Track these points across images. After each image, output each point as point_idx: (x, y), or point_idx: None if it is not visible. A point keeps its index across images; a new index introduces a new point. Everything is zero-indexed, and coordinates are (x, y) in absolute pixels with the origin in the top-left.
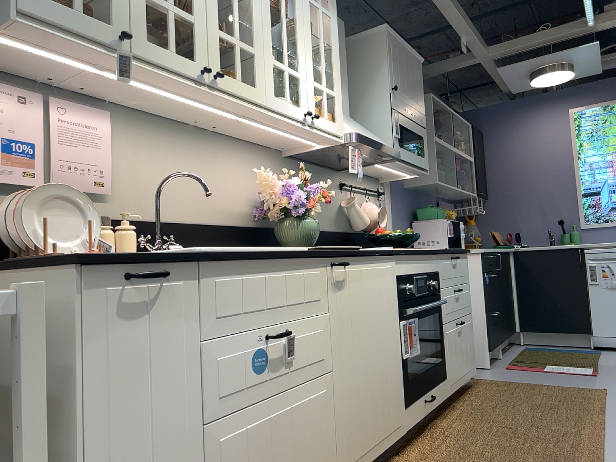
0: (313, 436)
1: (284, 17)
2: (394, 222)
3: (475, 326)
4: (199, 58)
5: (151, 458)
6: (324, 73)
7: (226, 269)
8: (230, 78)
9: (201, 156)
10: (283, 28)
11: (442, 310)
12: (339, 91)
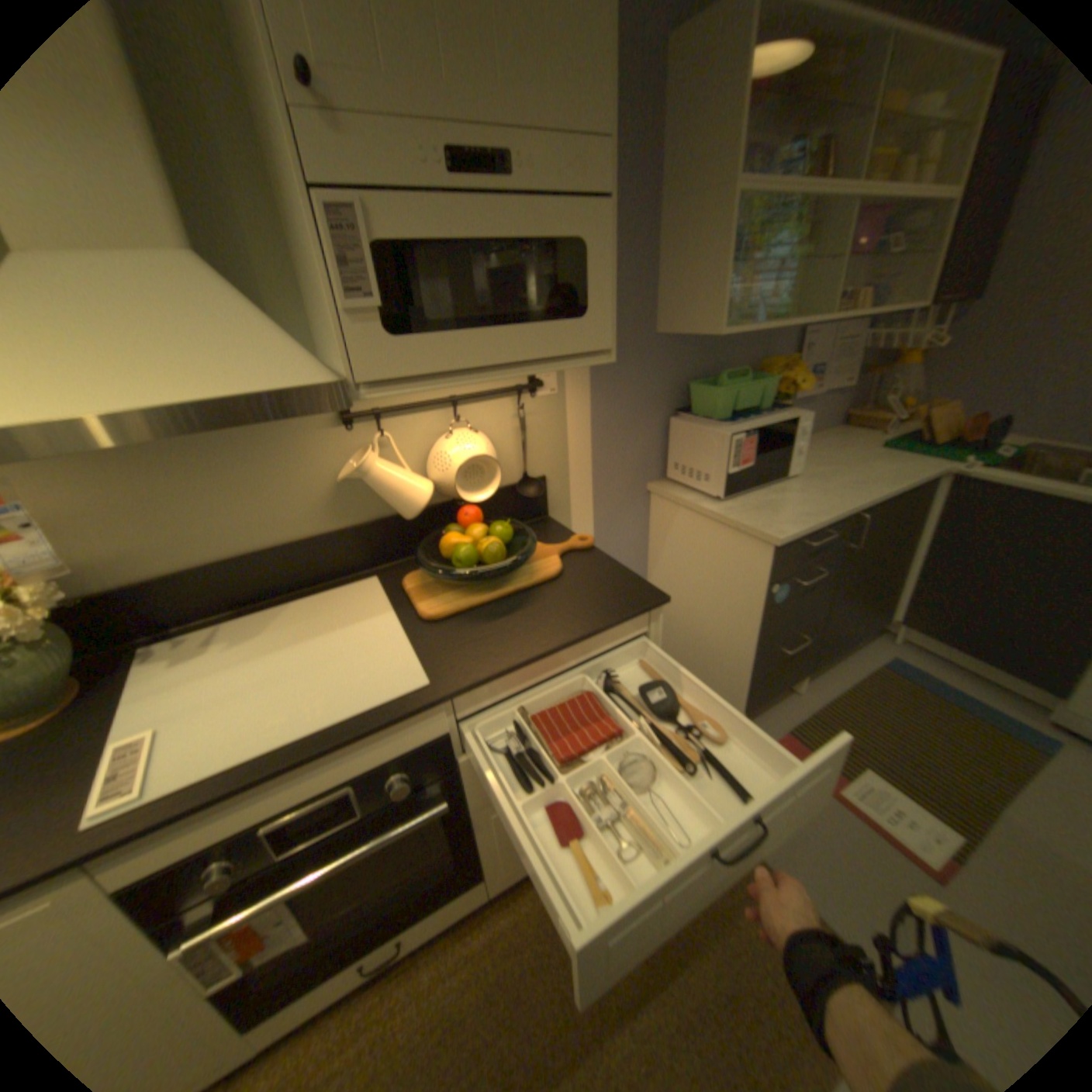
0: None
1: None
2: (590, 435)
3: (730, 665)
4: None
5: None
6: None
7: None
8: None
9: None
10: None
11: (465, 793)
12: None
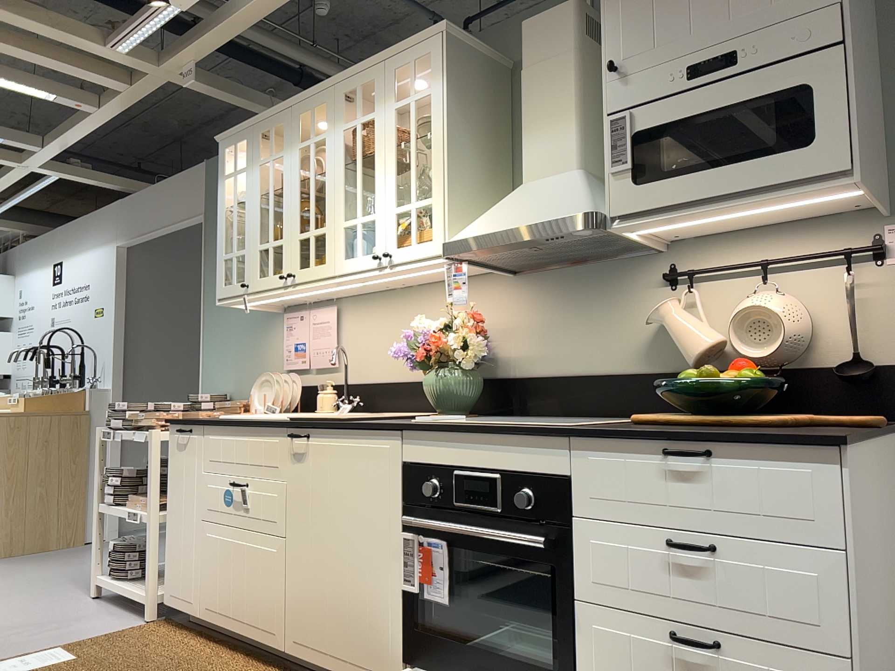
0: (261, 580)
1: (358, 164)
2: None
3: None
4: (284, 268)
5: (183, 521)
6: (411, 184)
7: (215, 430)
8: (304, 269)
9: (404, 313)
10: (357, 177)
11: (576, 567)
12: (438, 190)
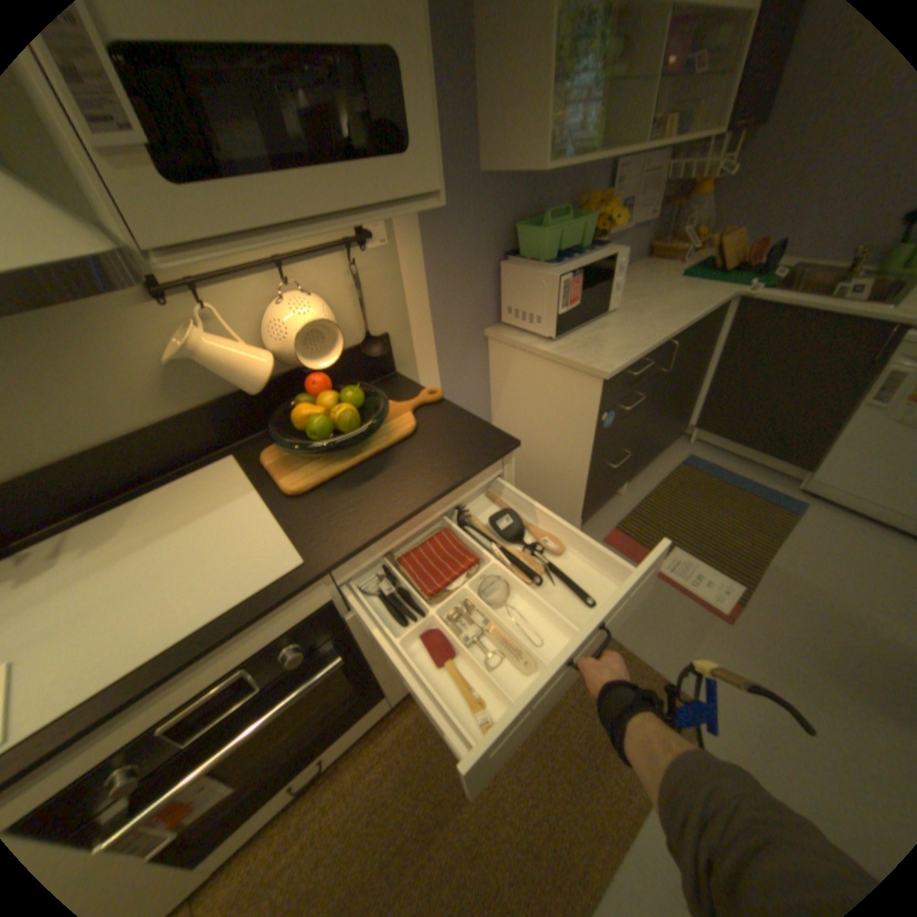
0: None
1: None
2: (427, 286)
3: (568, 482)
4: None
5: None
6: None
7: None
8: None
9: None
10: None
11: (357, 641)
12: None
